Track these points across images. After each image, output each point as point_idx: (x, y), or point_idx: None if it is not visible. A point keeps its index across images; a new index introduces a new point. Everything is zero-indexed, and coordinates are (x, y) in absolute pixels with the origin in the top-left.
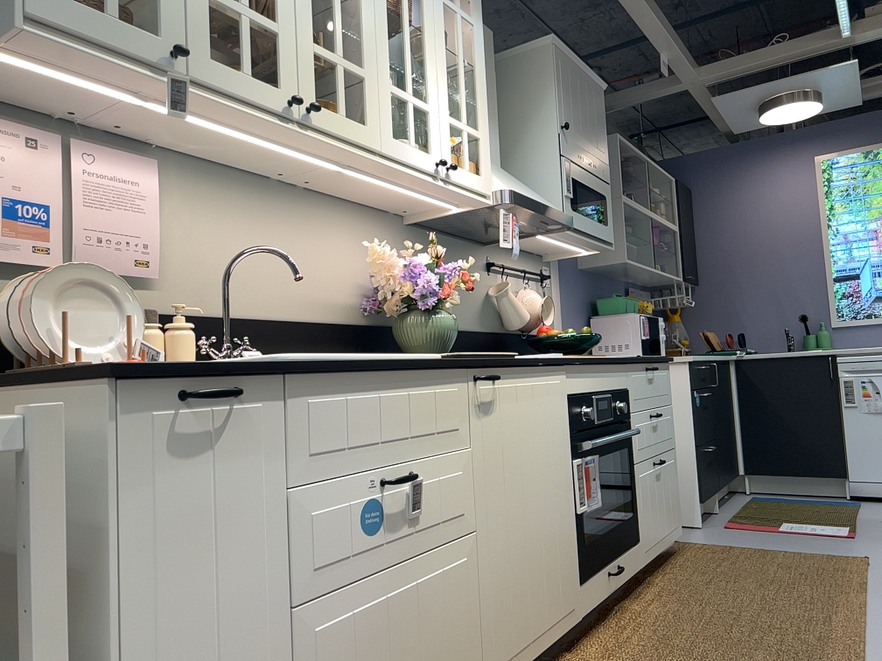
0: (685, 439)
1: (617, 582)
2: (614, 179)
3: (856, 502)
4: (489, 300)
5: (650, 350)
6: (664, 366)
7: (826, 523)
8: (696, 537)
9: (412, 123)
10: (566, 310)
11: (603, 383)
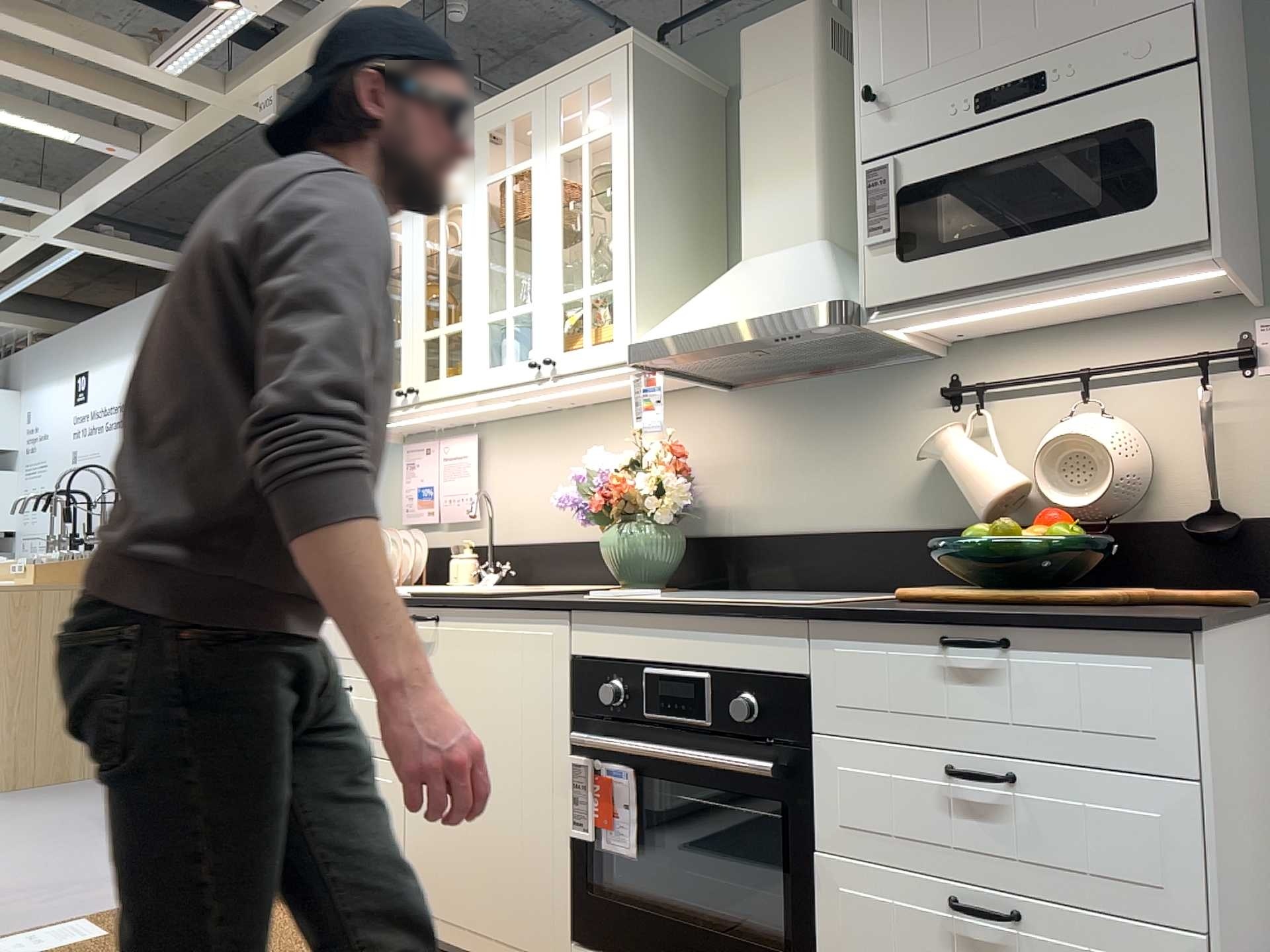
0: None
1: None
2: None
3: None
4: (945, 463)
5: None
6: (1112, 644)
7: None
8: None
9: (508, 338)
10: None
11: (684, 651)
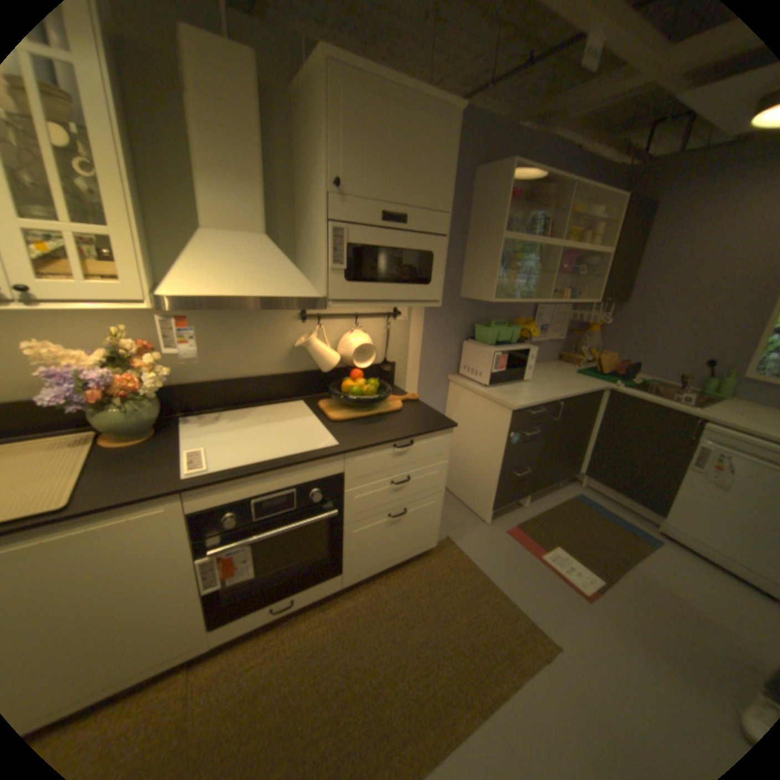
0: (494, 464)
1: (287, 610)
2: (501, 212)
3: (660, 544)
4: (300, 345)
5: (502, 380)
6: (436, 434)
7: (593, 567)
8: (467, 539)
9: None
10: (426, 336)
11: (279, 483)
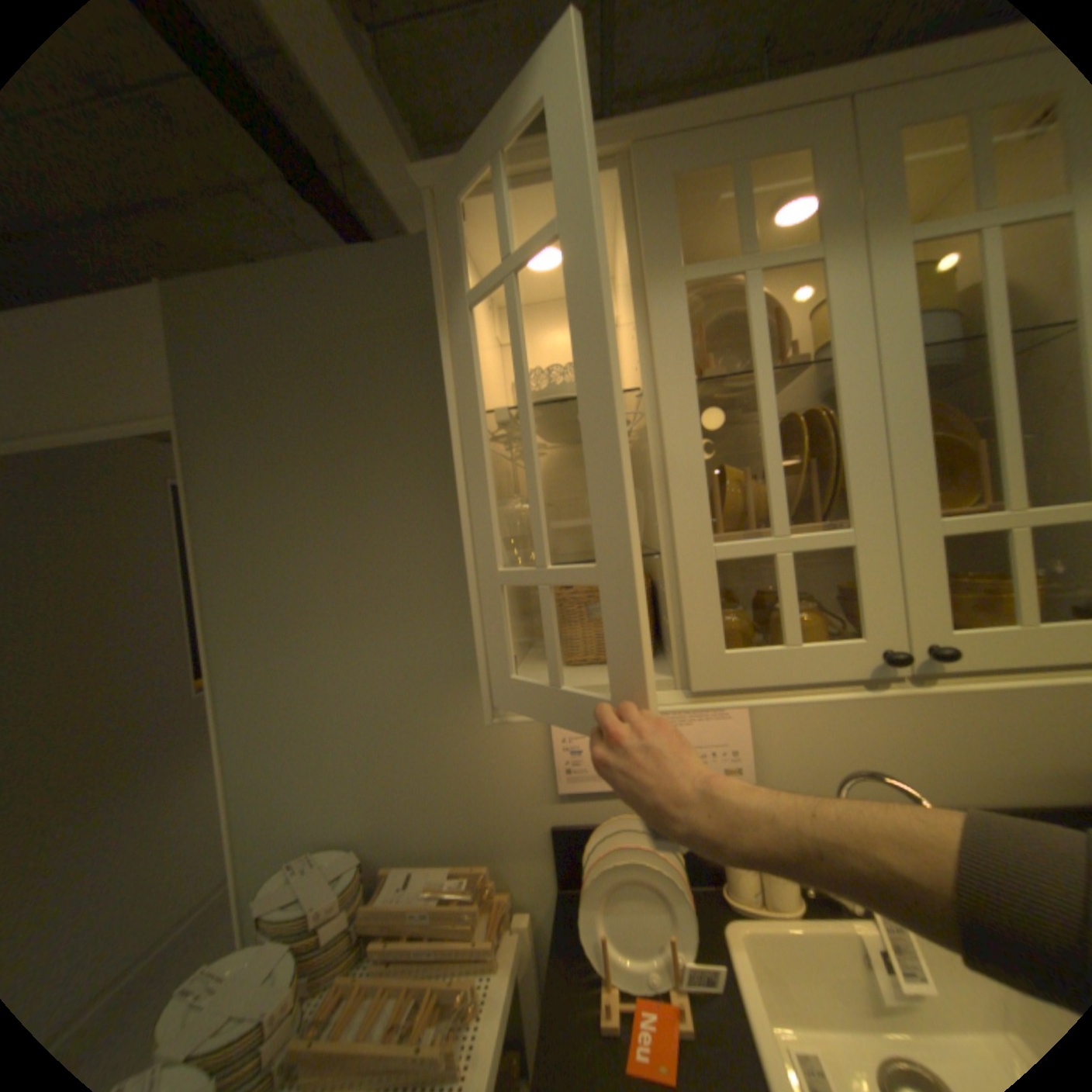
0: None
1: None
2: None
3: None
4: None
5: None
6: None
7: None
8: None
9: None
10: None
11: None
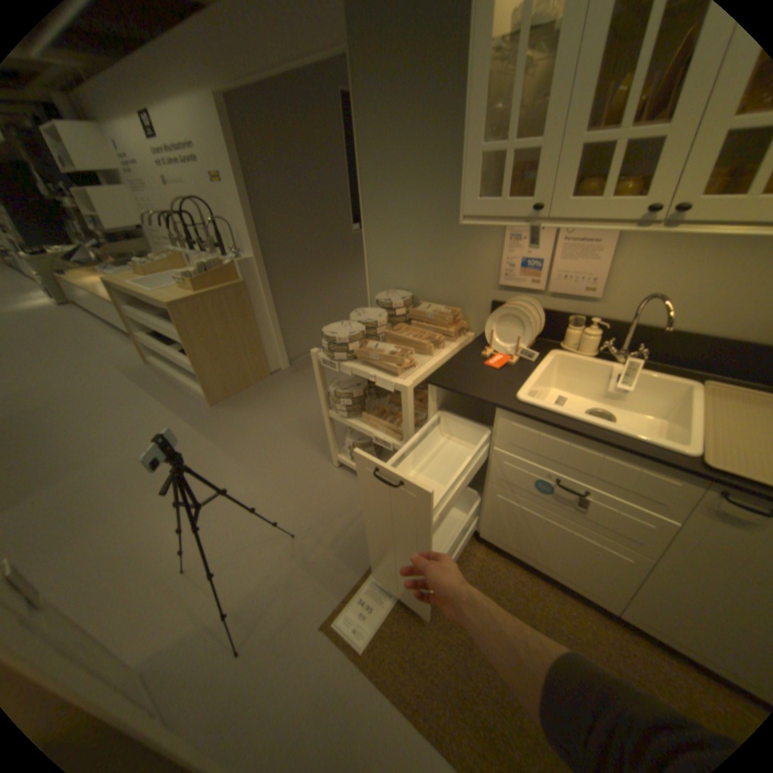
0: None
1: None
2: None
3: None
4: None
5: None
6: None
7: None
8: None
9: None
10: None
11: None
